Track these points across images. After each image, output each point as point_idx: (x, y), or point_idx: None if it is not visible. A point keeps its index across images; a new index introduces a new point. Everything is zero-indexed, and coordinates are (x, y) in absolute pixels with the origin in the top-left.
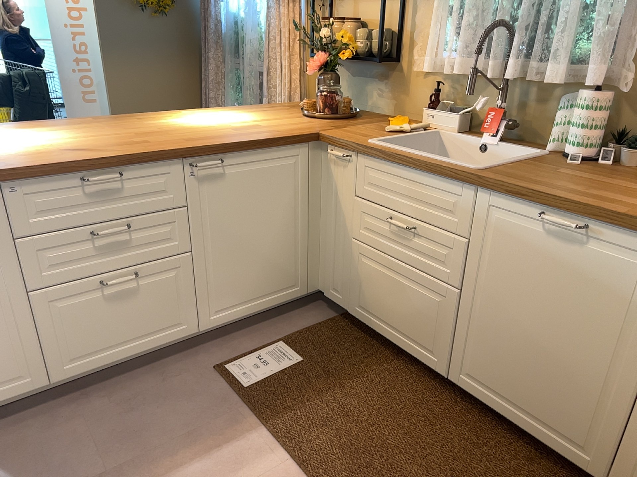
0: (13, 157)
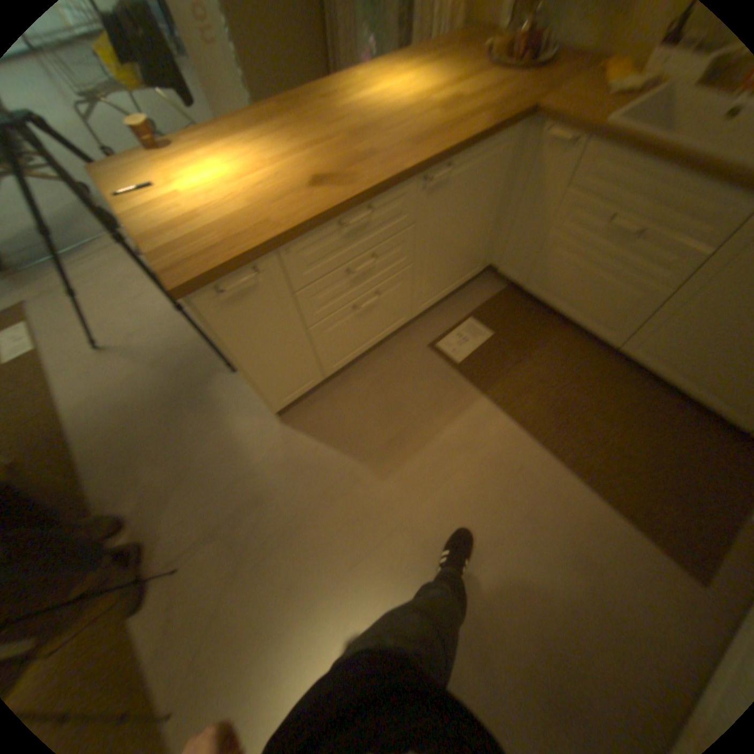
0: (261, 205)
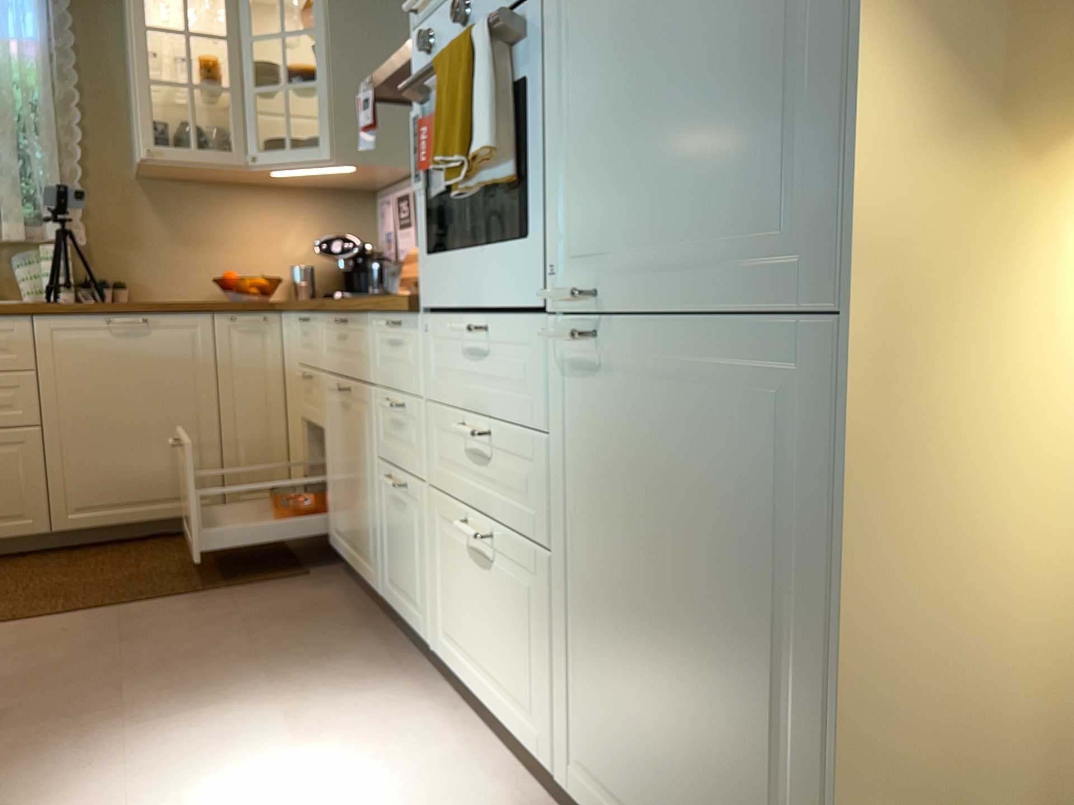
0: None
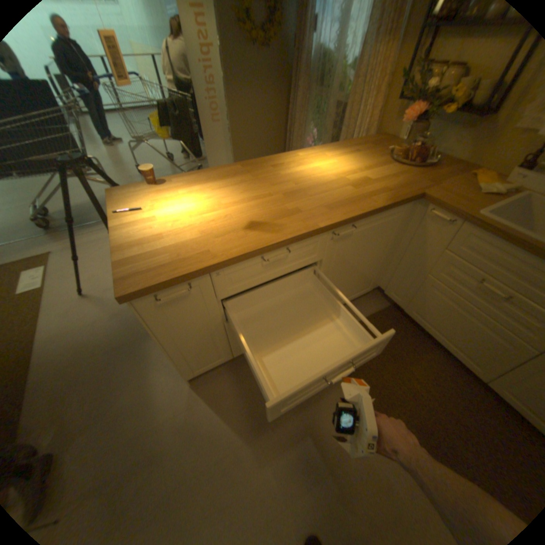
0: (209, 237)
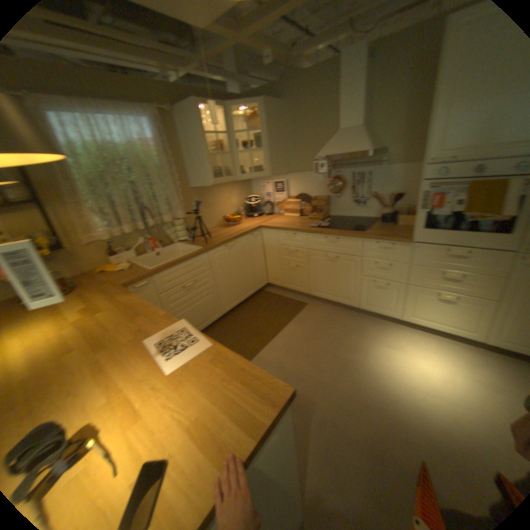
0: (184, 375)
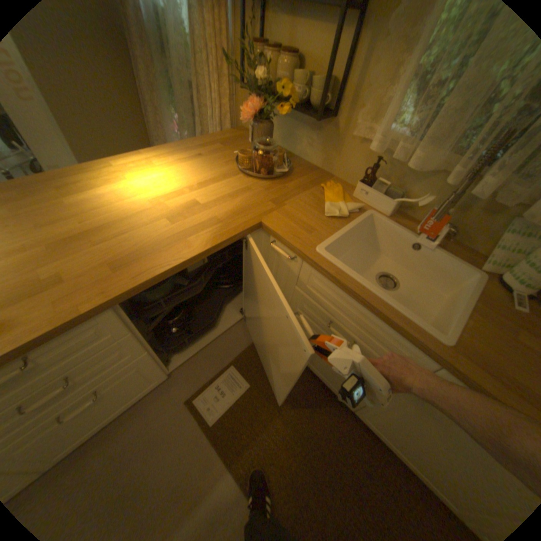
0: None
